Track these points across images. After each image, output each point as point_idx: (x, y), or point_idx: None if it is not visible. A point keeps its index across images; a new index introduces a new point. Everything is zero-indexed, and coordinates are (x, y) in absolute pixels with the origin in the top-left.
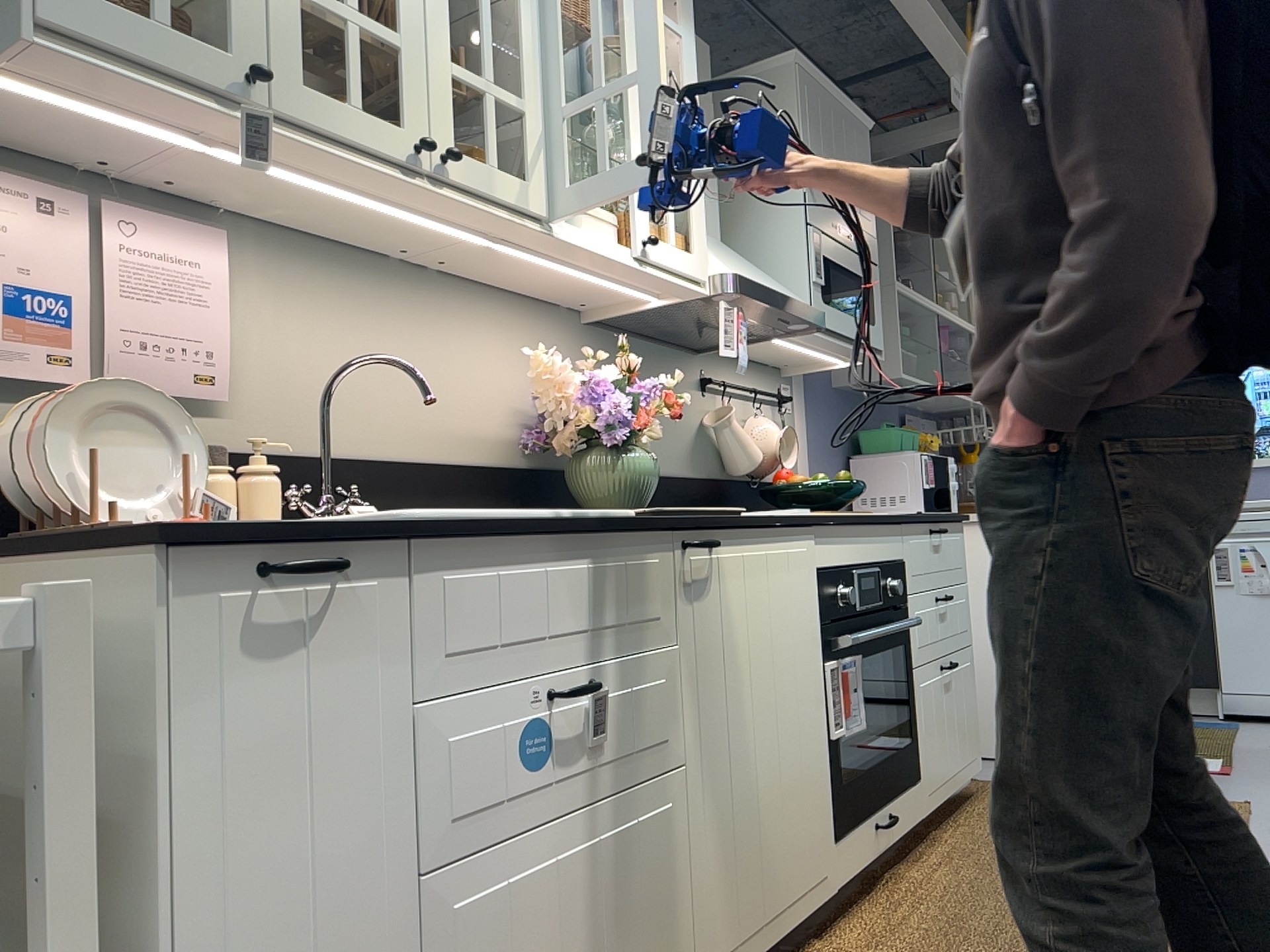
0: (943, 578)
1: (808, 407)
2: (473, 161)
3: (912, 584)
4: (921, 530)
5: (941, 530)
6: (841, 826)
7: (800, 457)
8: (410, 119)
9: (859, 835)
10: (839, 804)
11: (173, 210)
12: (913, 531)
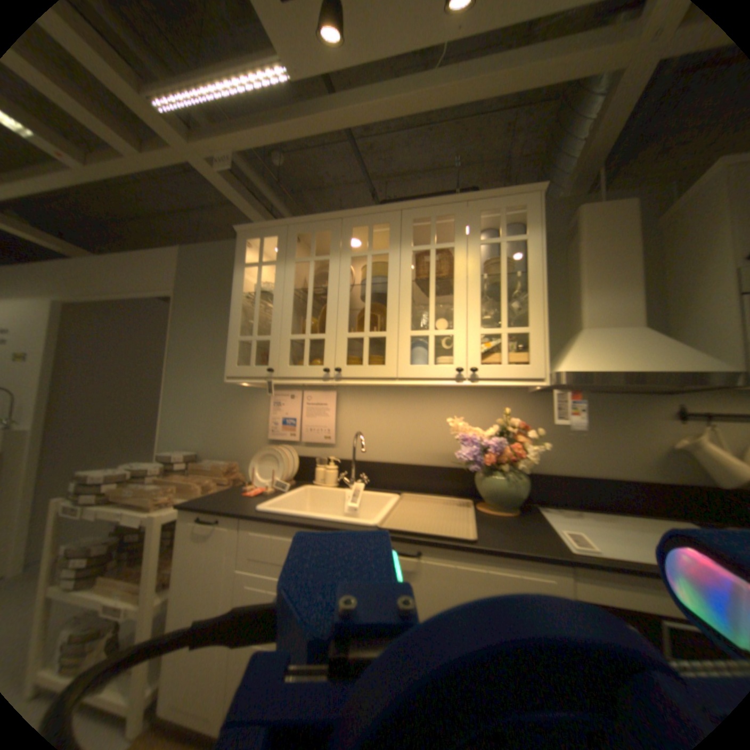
0: None
1: None
2: (356, 366)
3: None
4: None
5: None
6: None
7: None
8: (328, 361)
9: None
10: None
11: (326, 389)
12: None
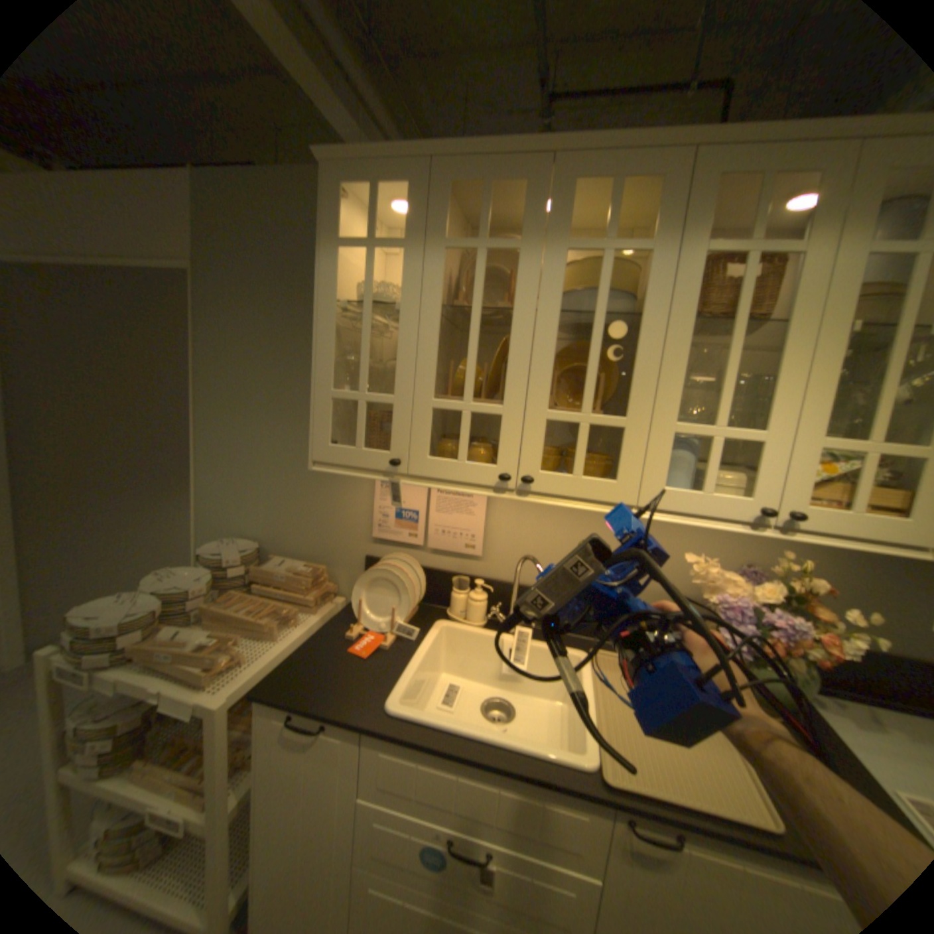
0: None
1: None
2: (557, 475)
3: None
4: None
5: None
6: None
7: None
8: (503, 459)
9: None
10: None
11: None
12: None
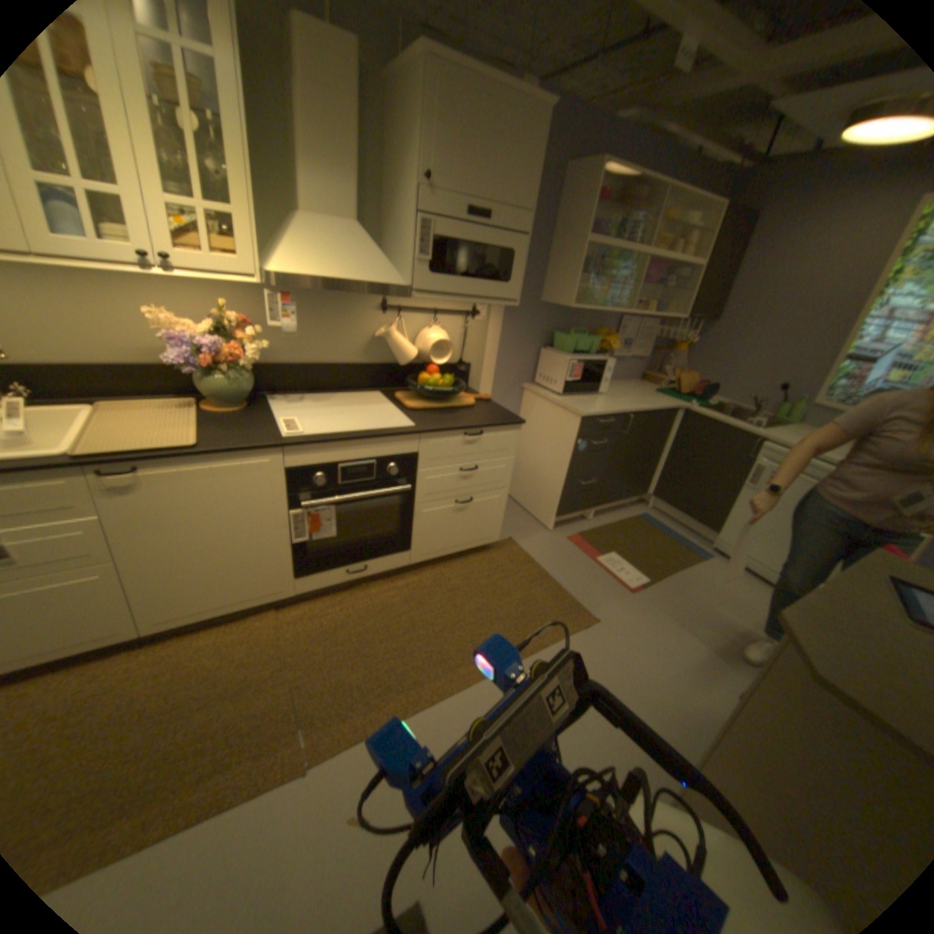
0: (473, 458)
1: (503, 316)
2: None
3: (425, 465)
4: (447, 436)
5: (469, 436)
6: (302, 574)
7: (485, 348)
8: None
9: (325, 575)
10: (302, 566)
11: None
12: (434, 437)
